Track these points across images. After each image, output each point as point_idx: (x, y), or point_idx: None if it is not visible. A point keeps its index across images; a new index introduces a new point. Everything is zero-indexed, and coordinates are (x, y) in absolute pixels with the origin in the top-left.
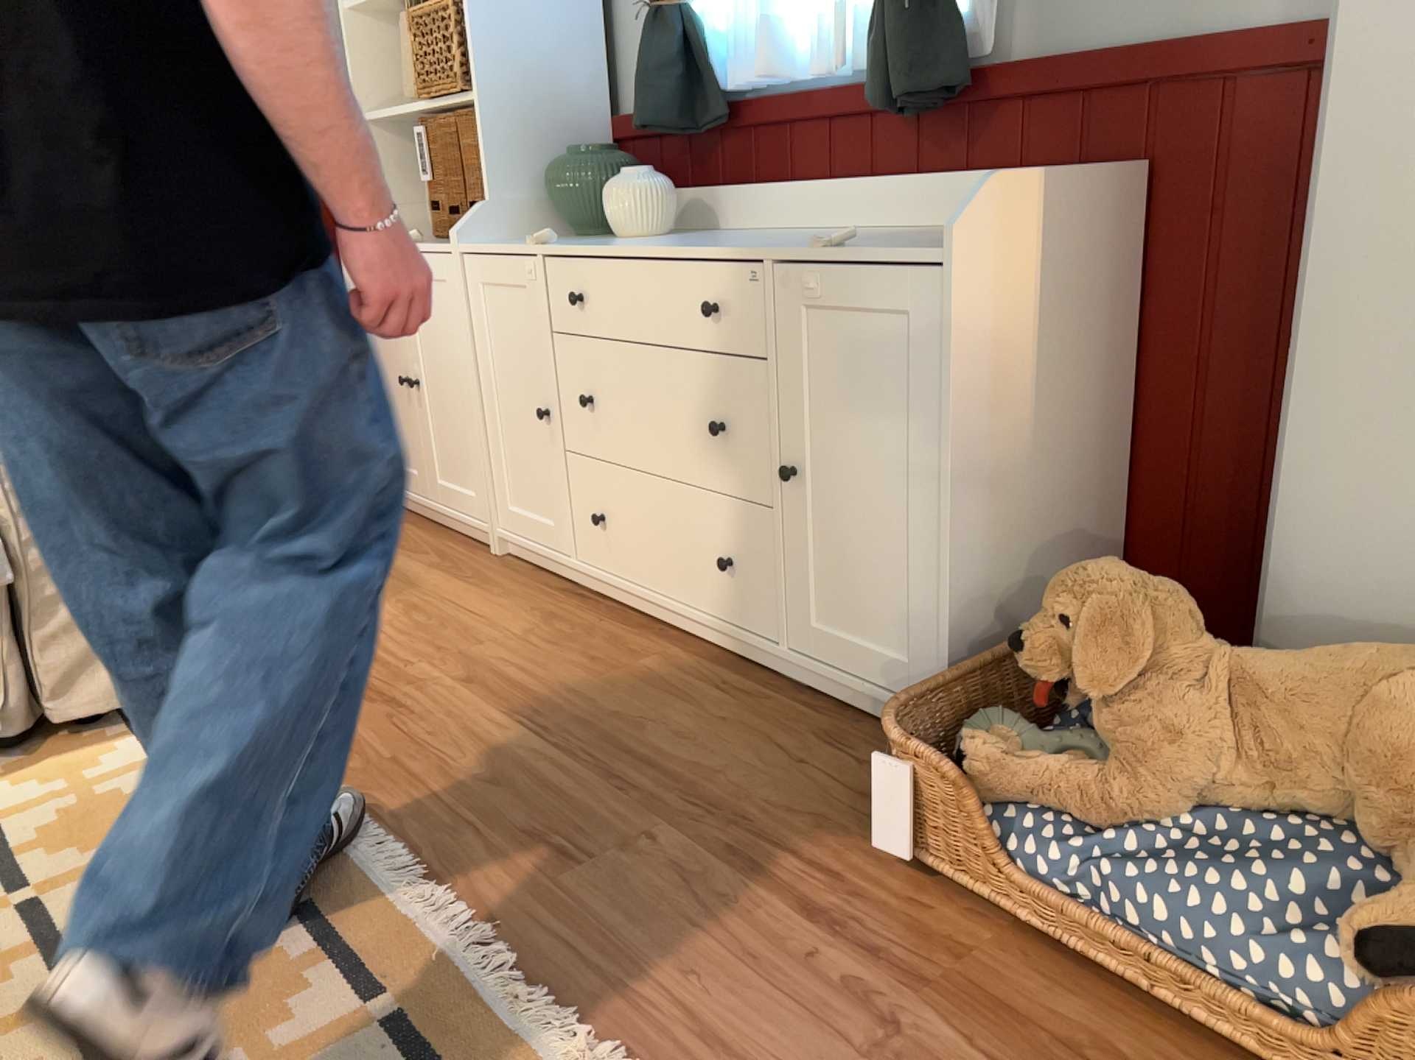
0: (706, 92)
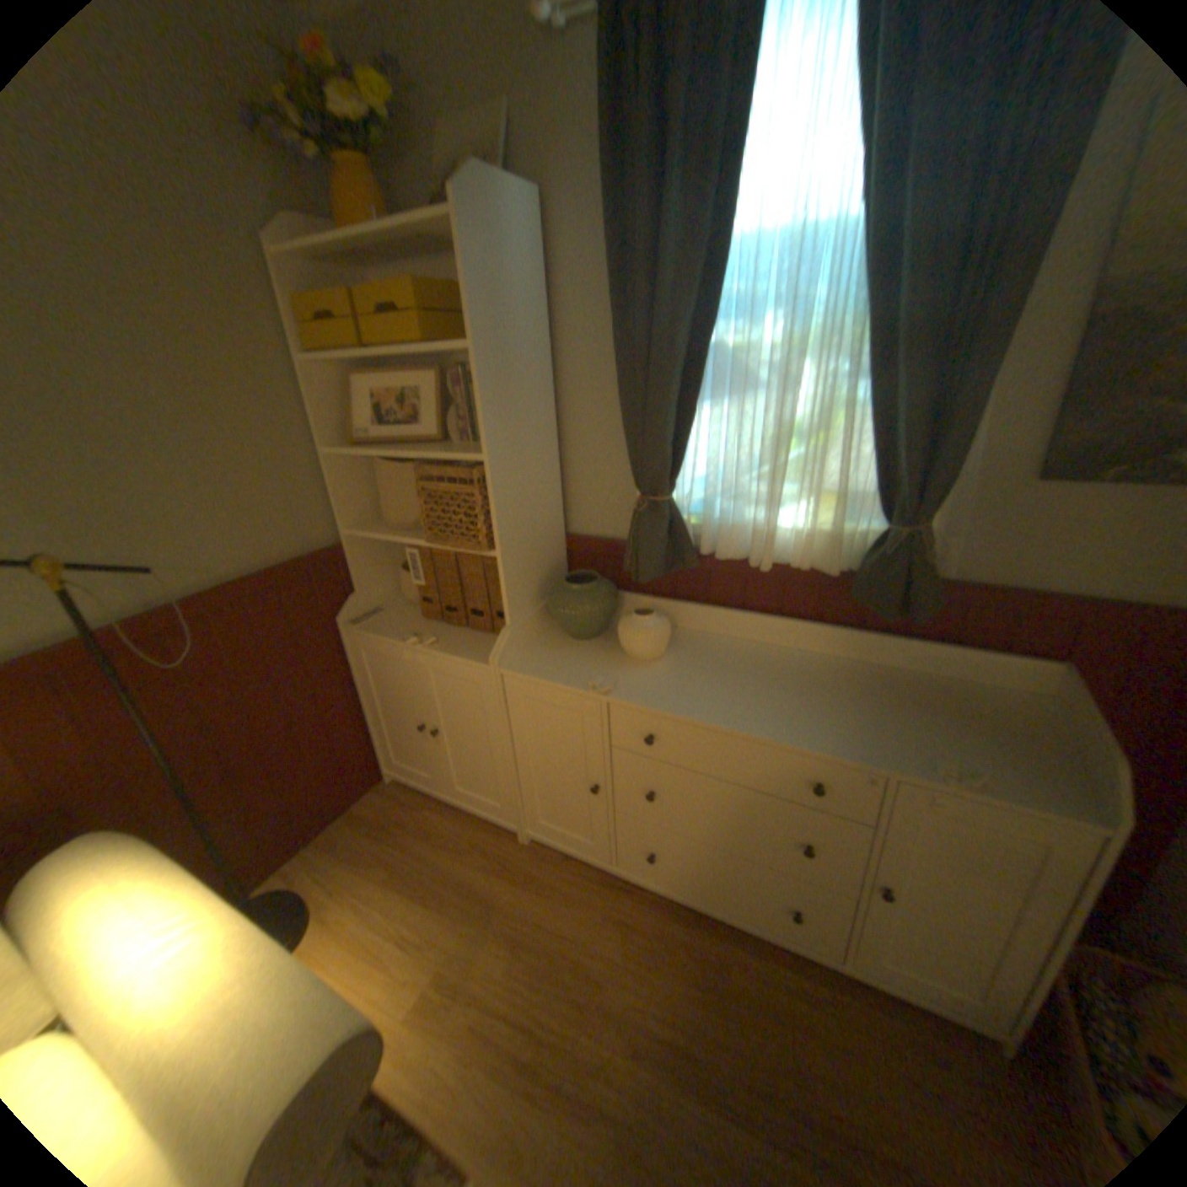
0: (683, 548)
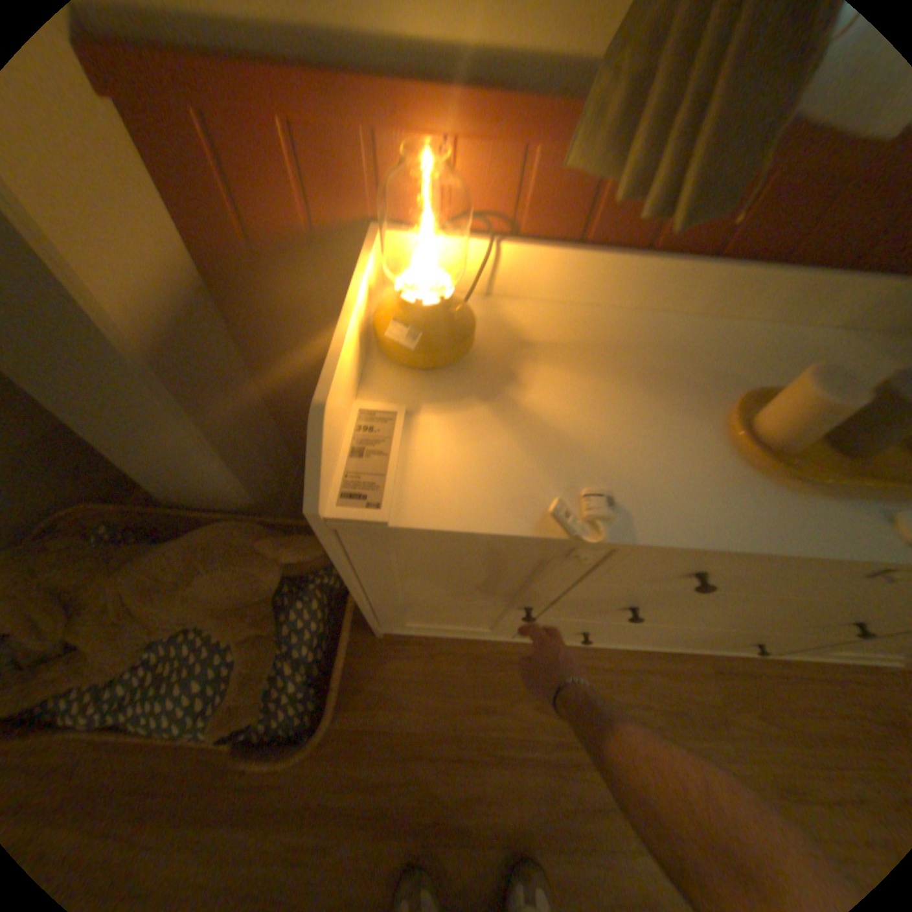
0: None
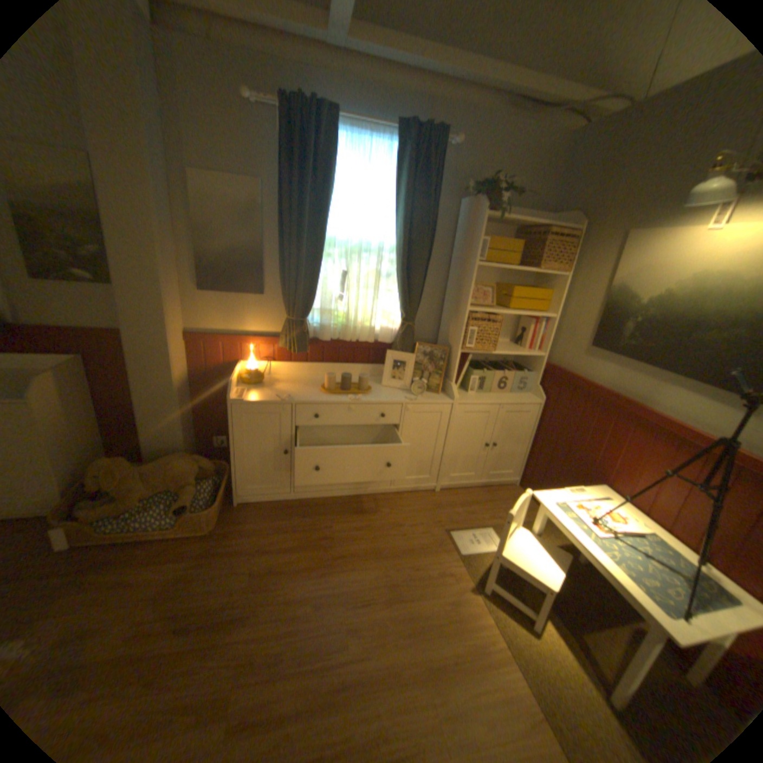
0: None
